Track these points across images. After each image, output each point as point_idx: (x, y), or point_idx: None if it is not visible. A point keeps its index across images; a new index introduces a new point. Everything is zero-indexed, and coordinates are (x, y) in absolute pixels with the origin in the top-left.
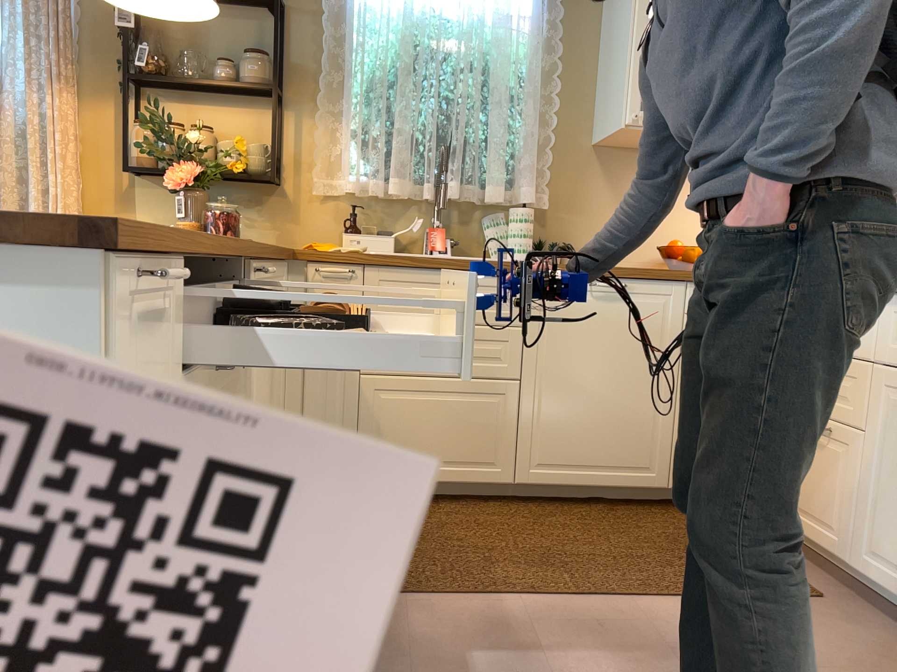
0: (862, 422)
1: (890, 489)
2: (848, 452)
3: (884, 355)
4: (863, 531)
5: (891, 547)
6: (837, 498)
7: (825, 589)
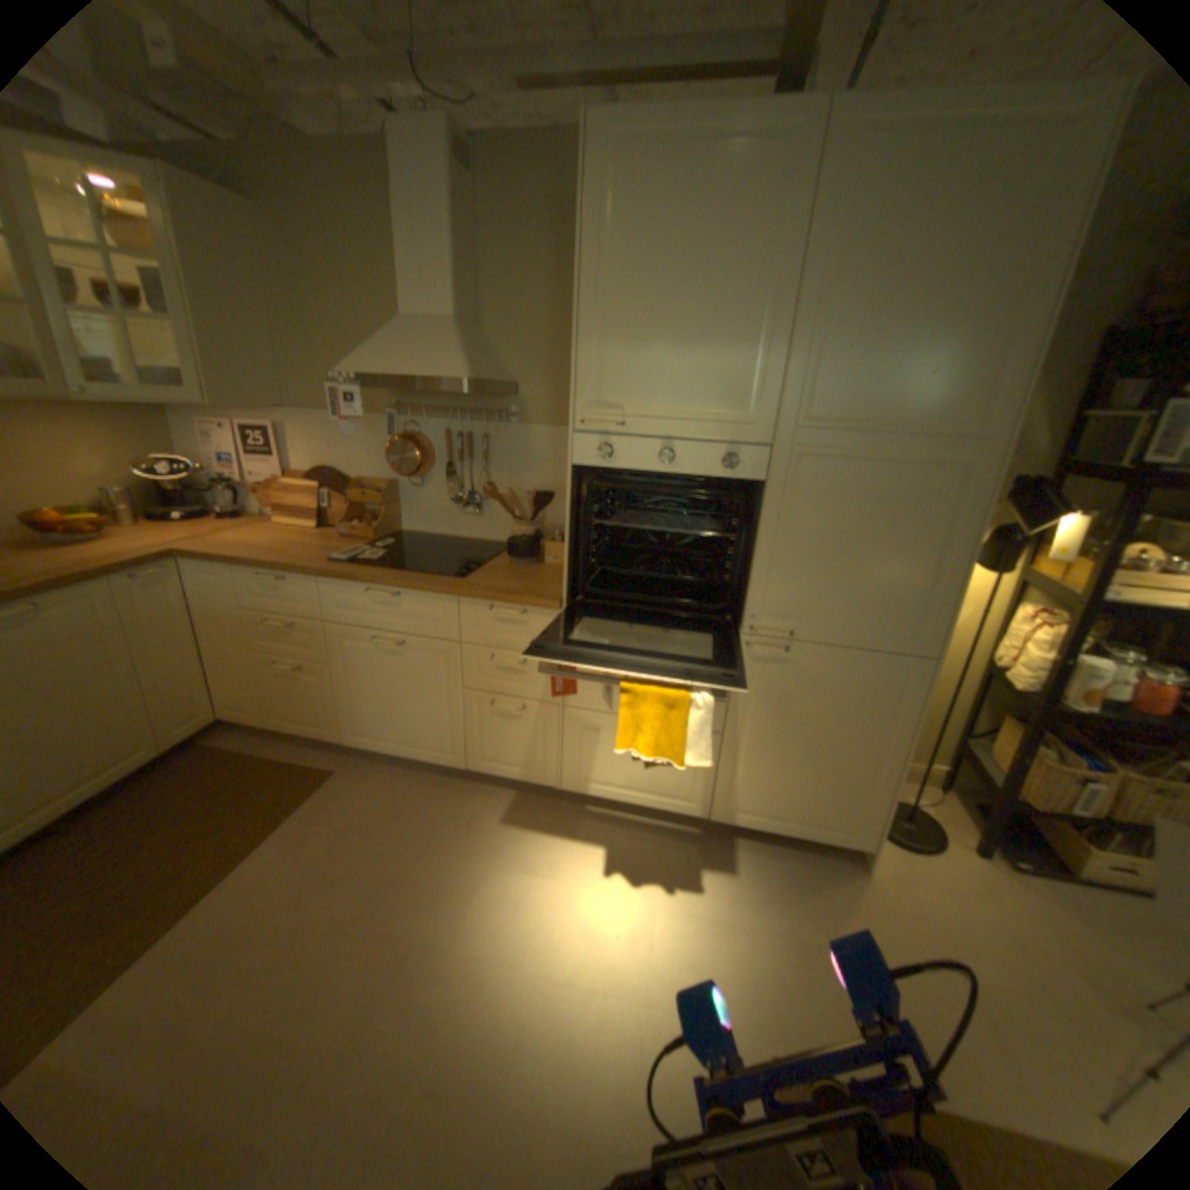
0: (323, 660)
1: (356, 696)
2: (317, 679)
3: (328, 617)
4: (343, 723)
5: (365, 727)
6: (318, 708)
7: (327, 764)
